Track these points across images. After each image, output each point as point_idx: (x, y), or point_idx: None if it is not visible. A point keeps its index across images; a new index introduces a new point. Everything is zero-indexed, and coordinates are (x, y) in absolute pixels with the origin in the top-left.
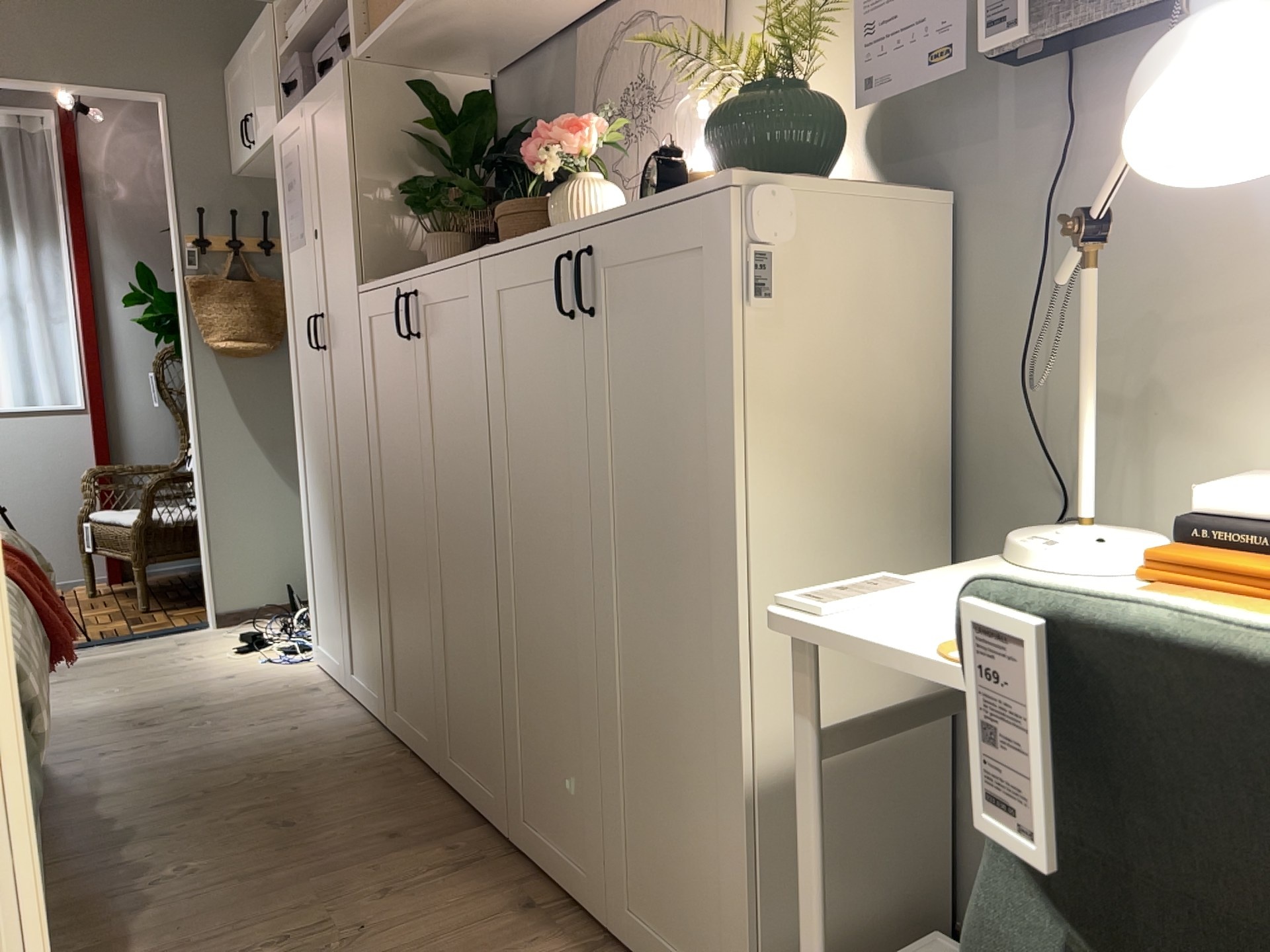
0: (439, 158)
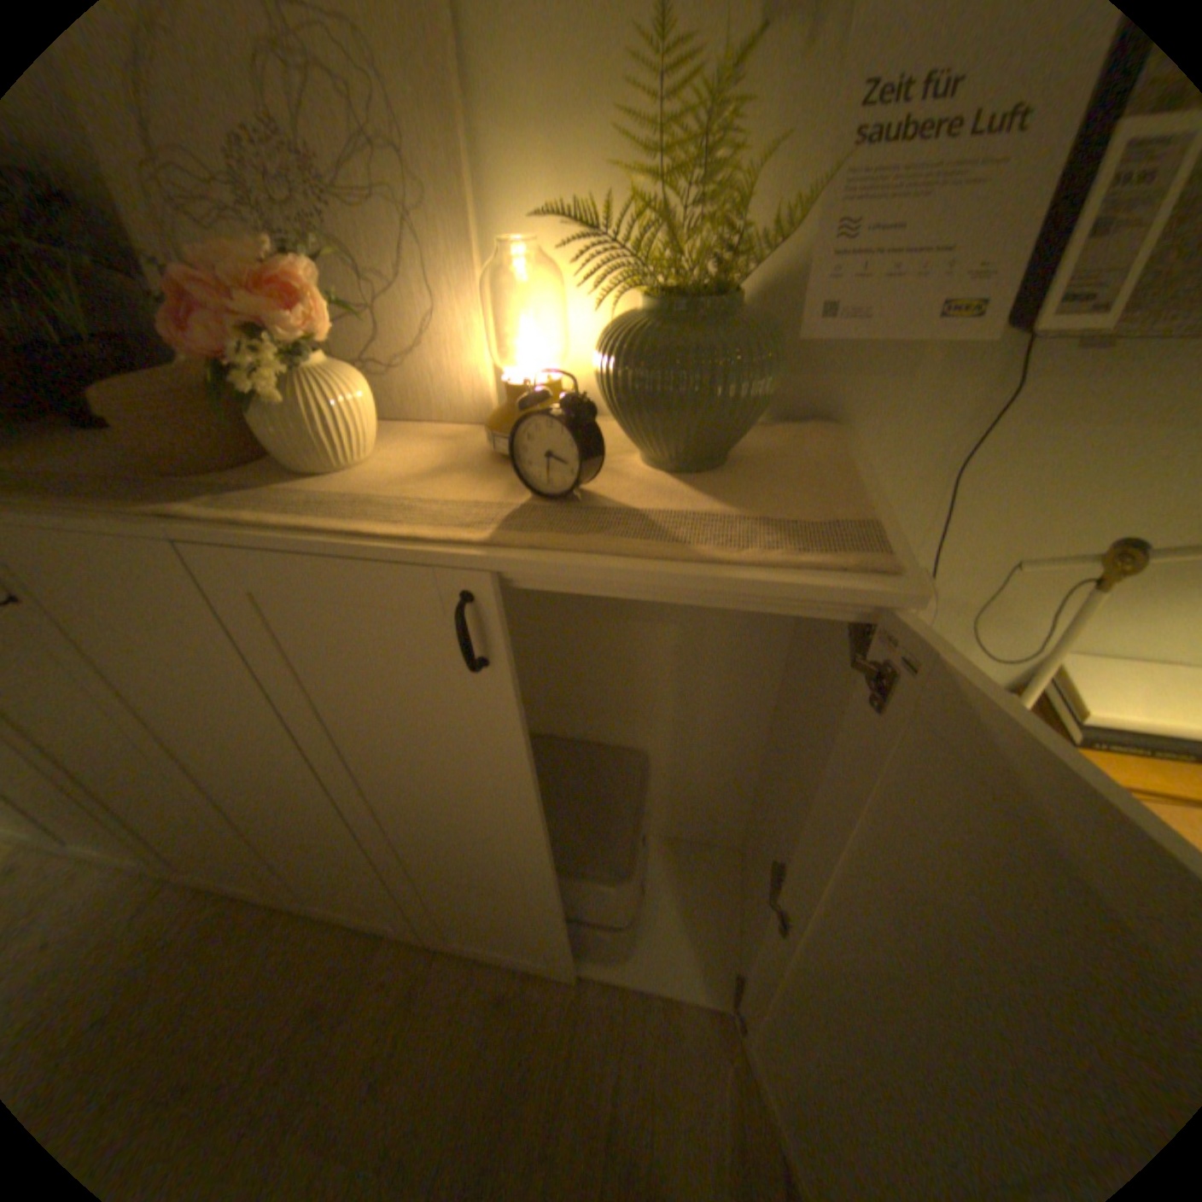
0: None
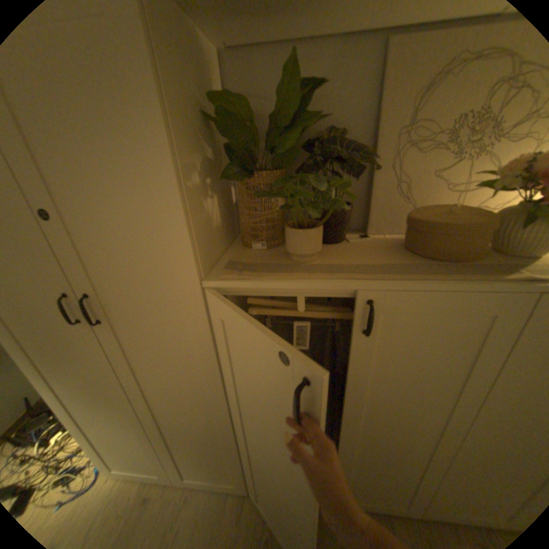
0: (228, 135)
